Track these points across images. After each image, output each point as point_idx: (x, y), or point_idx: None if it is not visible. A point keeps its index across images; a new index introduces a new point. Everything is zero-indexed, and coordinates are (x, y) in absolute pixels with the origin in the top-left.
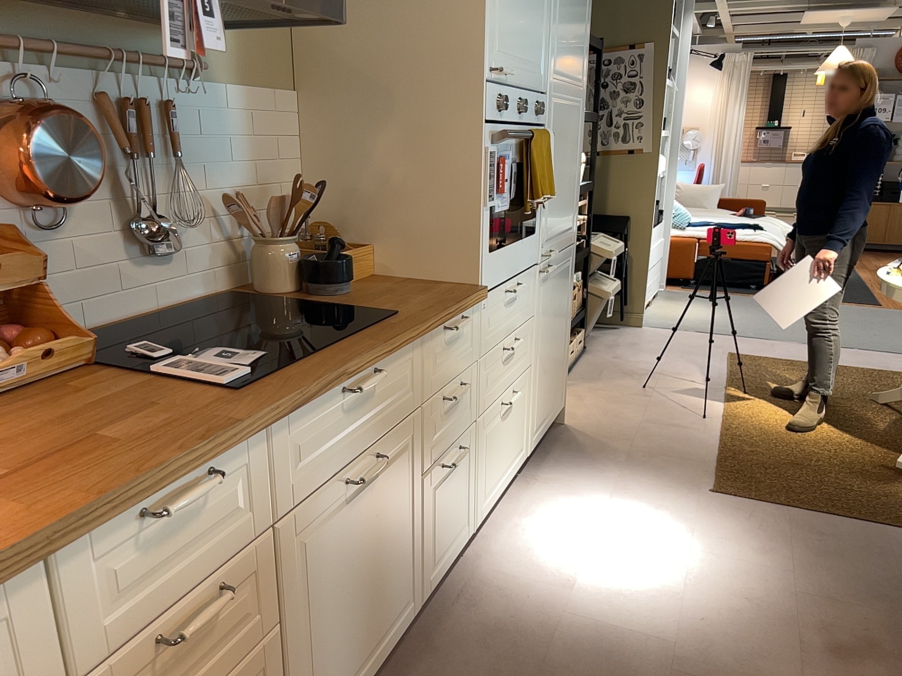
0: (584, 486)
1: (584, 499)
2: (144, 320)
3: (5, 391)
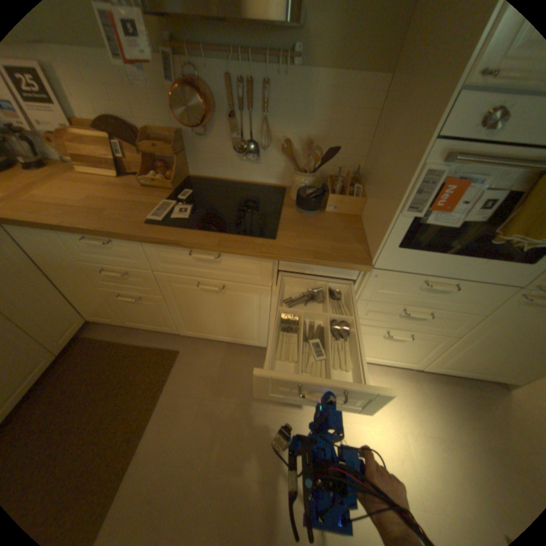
0: (431, 417)
1: (415, 419)
2: (238, 183)
3: (145, 185)
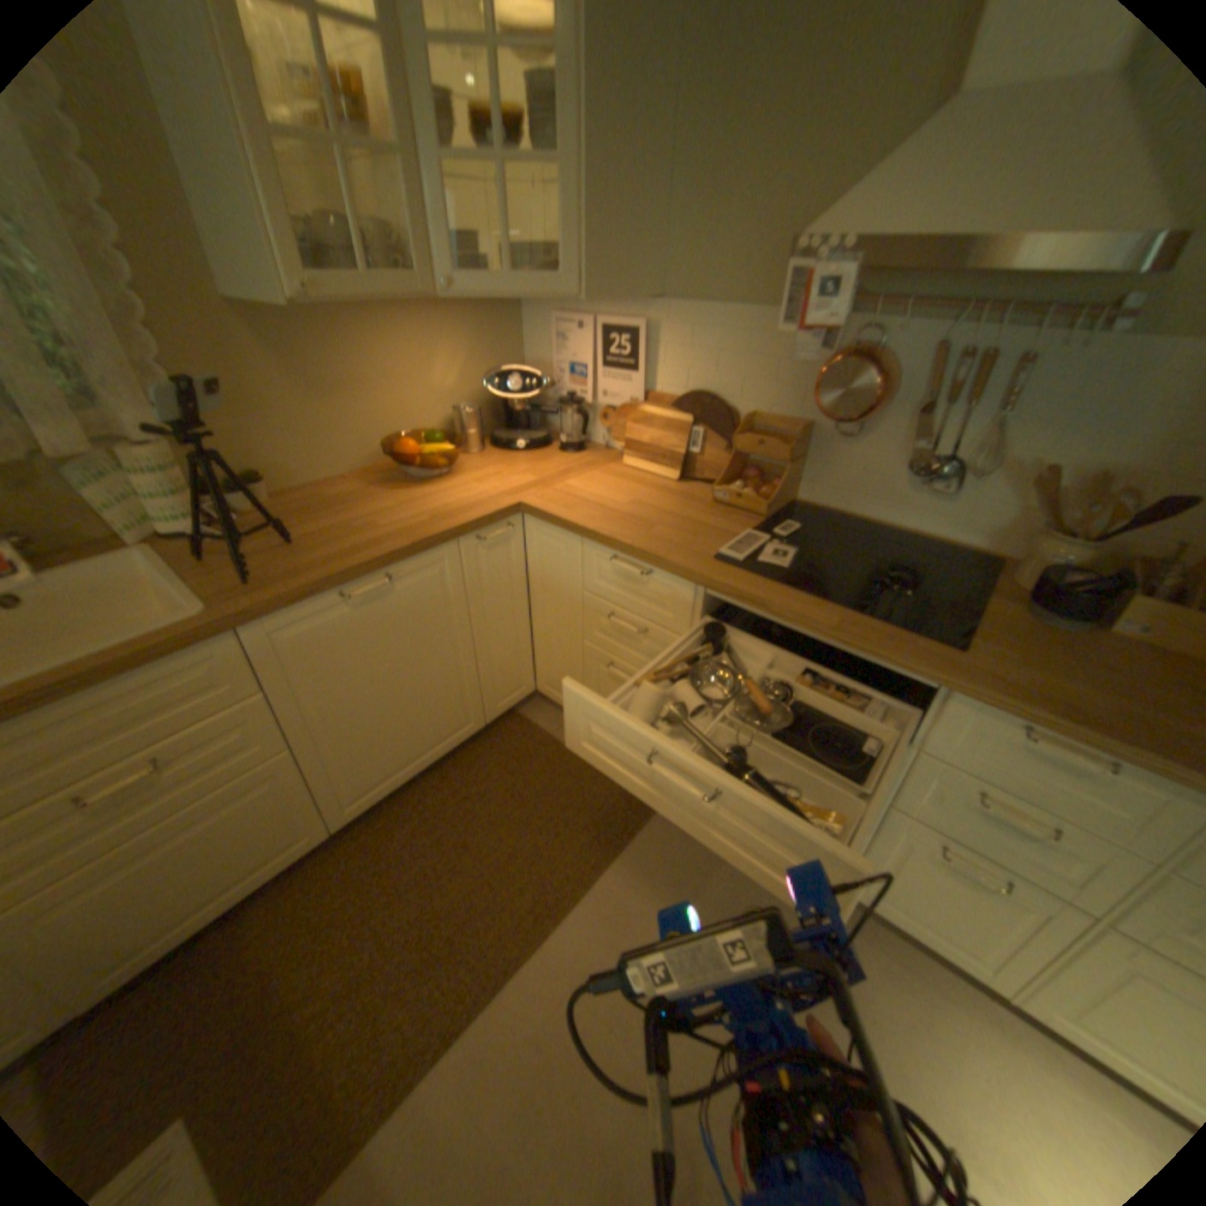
0: None
1: None
2: (891, 529)
3: (719, 500)
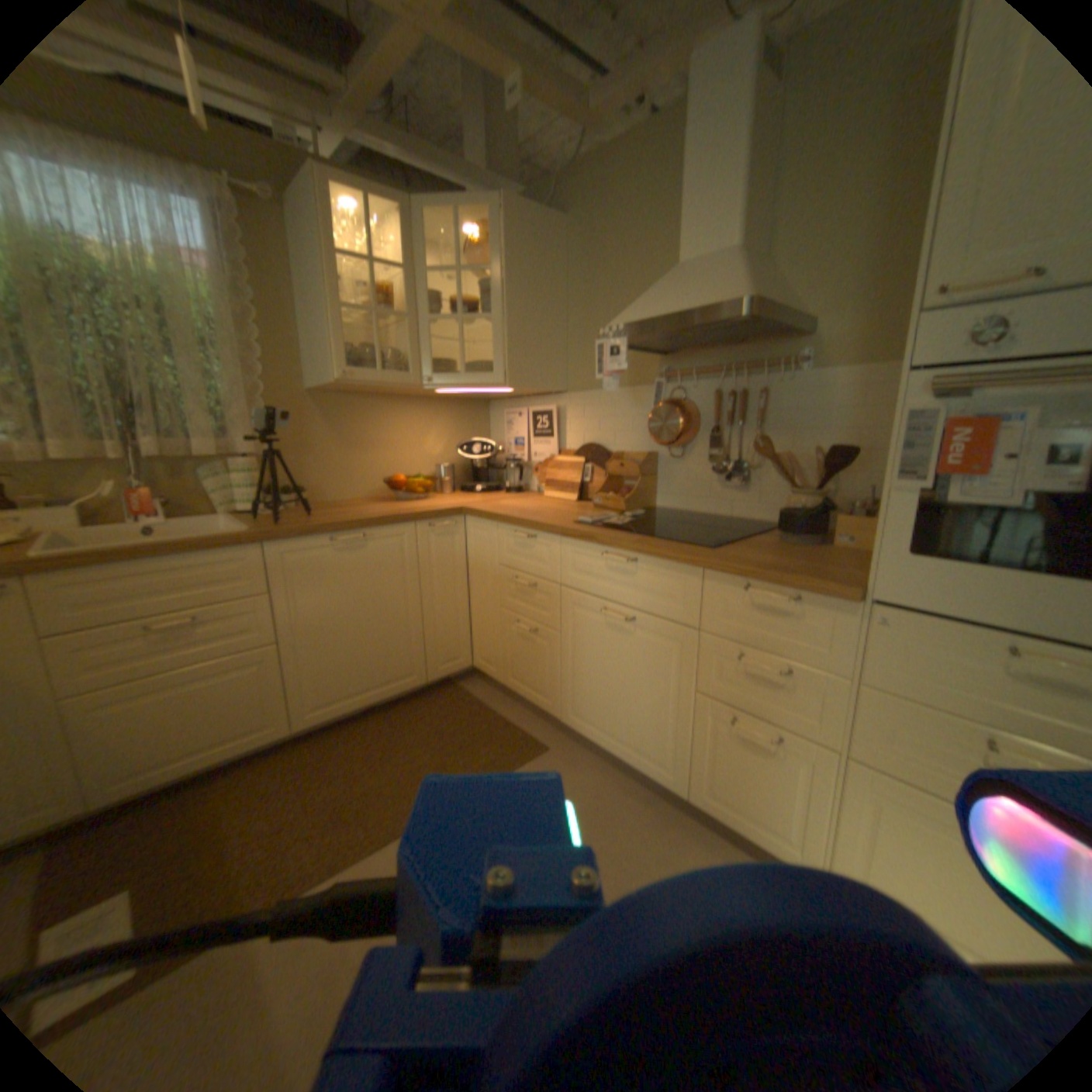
0: None
1: None
2: (715, 518)
3: (597, 507)
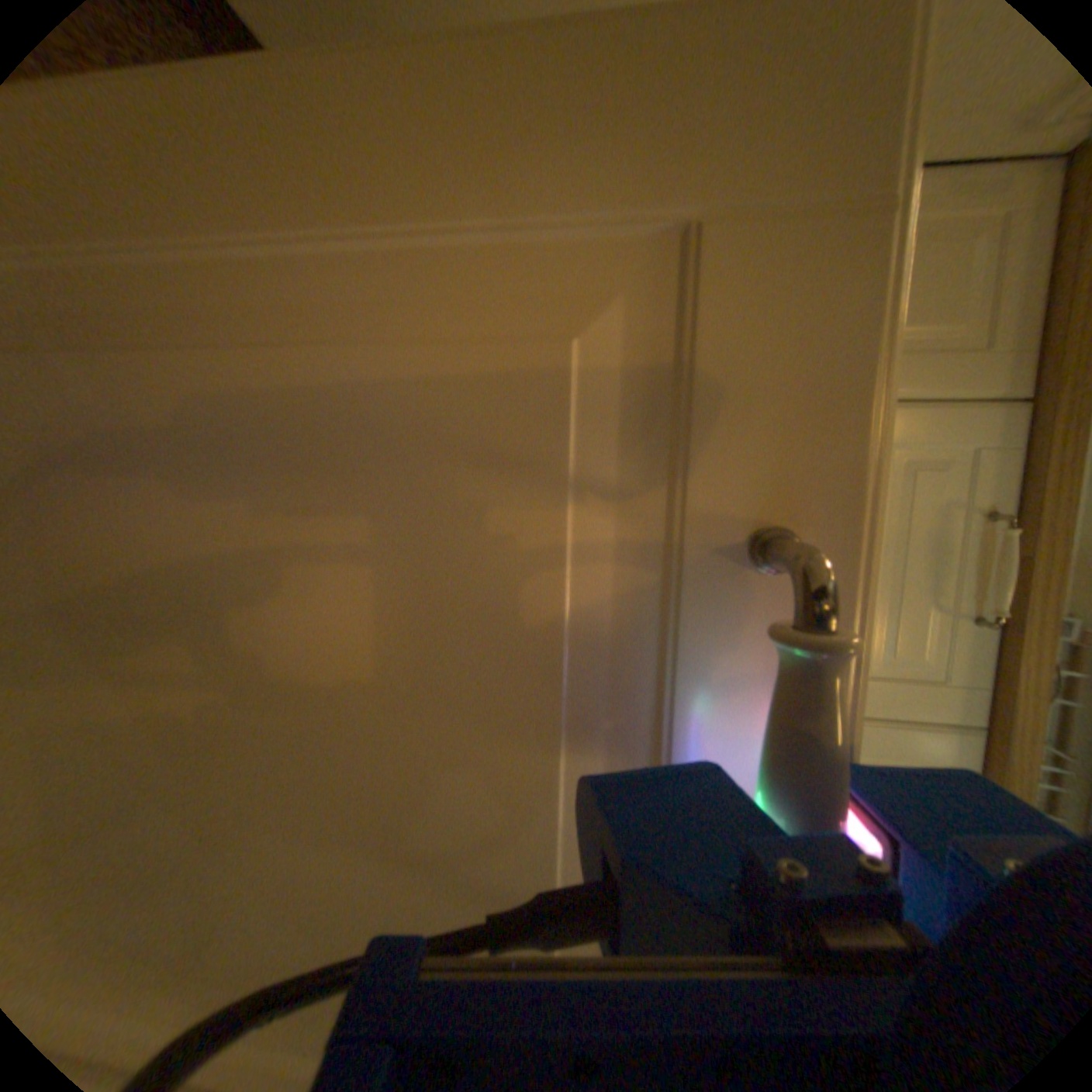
0: None
1: None
2: None
3: None
